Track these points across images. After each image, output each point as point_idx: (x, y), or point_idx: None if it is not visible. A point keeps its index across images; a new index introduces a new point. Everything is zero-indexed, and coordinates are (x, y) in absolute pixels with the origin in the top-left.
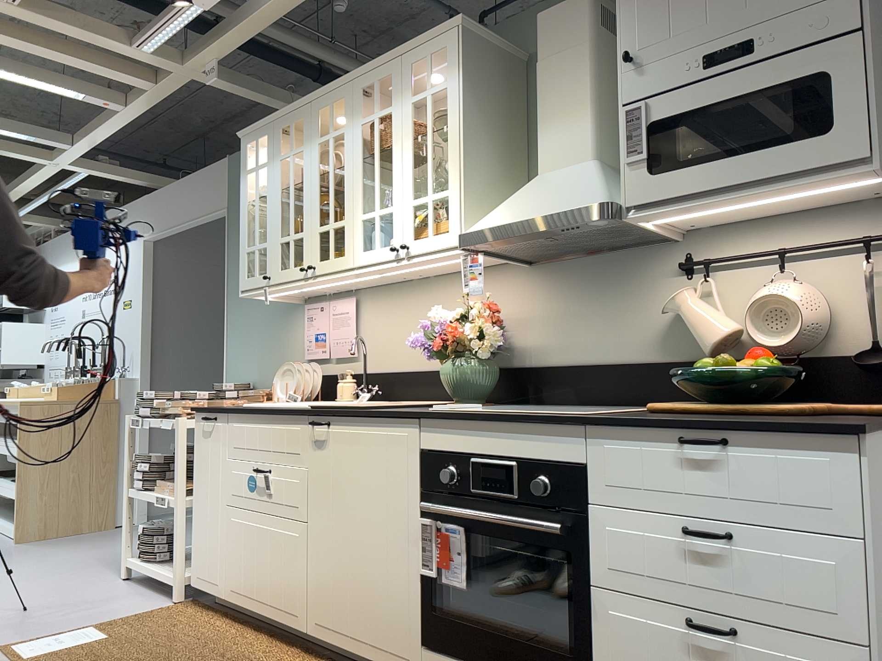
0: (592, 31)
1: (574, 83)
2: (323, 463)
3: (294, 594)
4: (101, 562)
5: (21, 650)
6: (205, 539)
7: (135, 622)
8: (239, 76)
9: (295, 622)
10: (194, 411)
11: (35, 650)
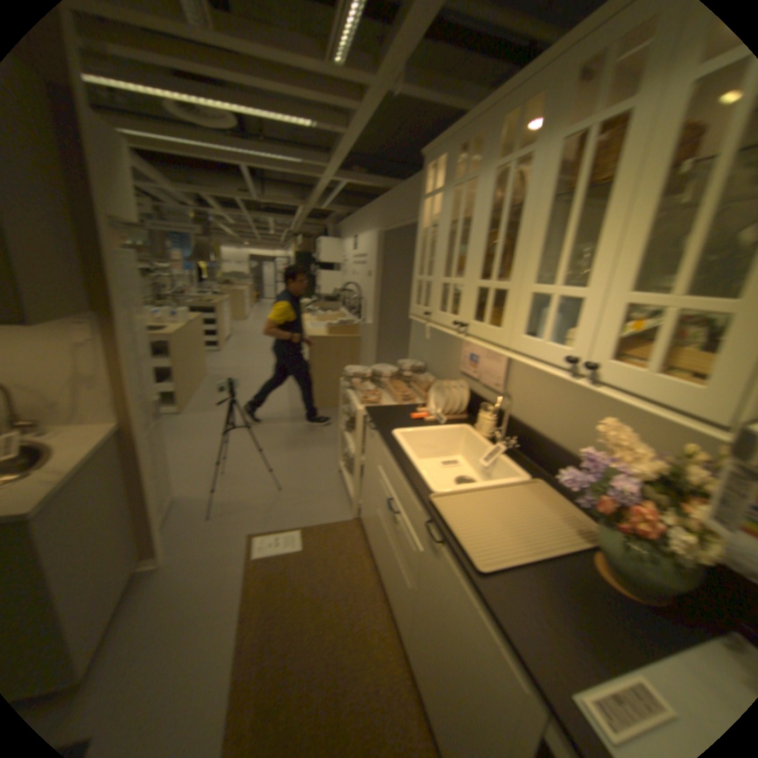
0: None
1: None
2: (435, 570)
3: (404, 624)
4: (335, 446)
5: (255, 549)
6: (366, 503)
7: (323, 537)
8: (430, 77)
9: (403, 640)
10: (365, 413)
11: (261, 552)
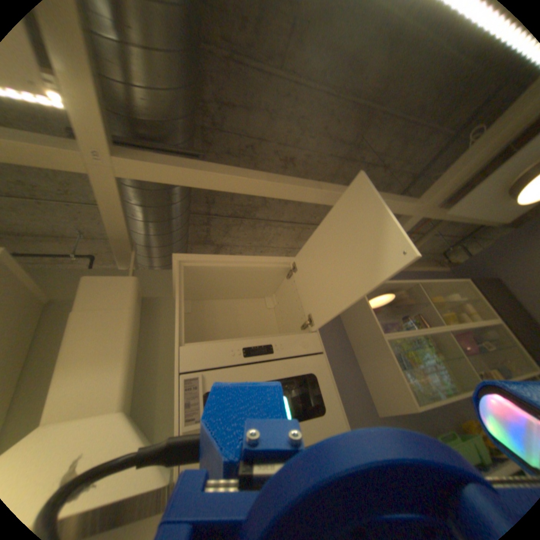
0: (135, 302)
1: (112, 337)
2: None
3: None
4: None
5: None
6: None
7: None
8: None
9: None
10: None
11: None
